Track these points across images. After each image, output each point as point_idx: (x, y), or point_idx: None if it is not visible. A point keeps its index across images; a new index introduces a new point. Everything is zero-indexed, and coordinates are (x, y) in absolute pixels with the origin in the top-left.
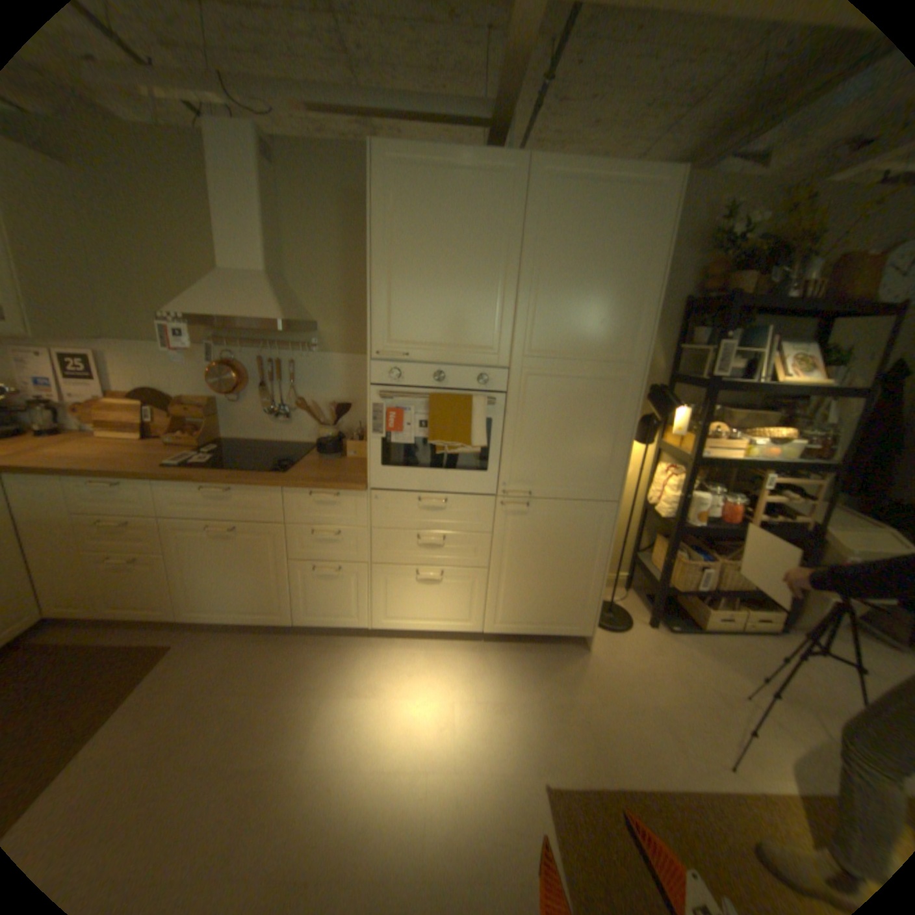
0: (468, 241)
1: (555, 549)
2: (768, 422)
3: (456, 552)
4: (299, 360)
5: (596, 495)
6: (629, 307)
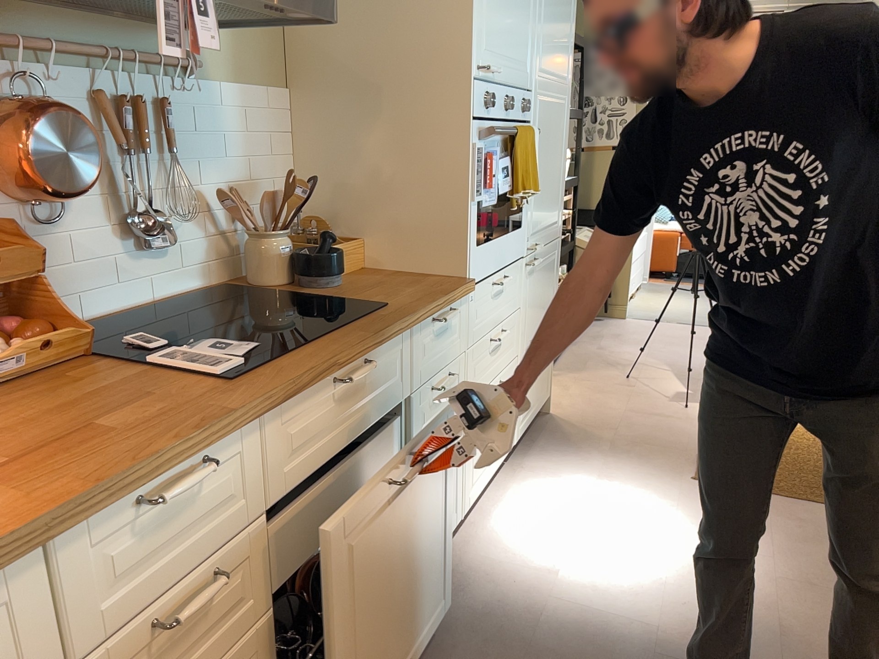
0: None
1: (543, 305)
2: None
3: (507, 346)
4: (173, 99)
5: (556, 232)
6: (569, 27)
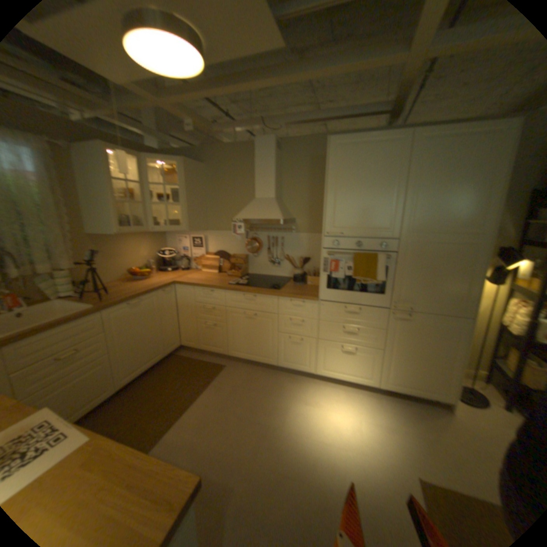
0: (377, 176)
1: (429, 345)
2: None
3: (365, 339)
4: (286, 237)
5: (458, 314)
6: (480, 201)
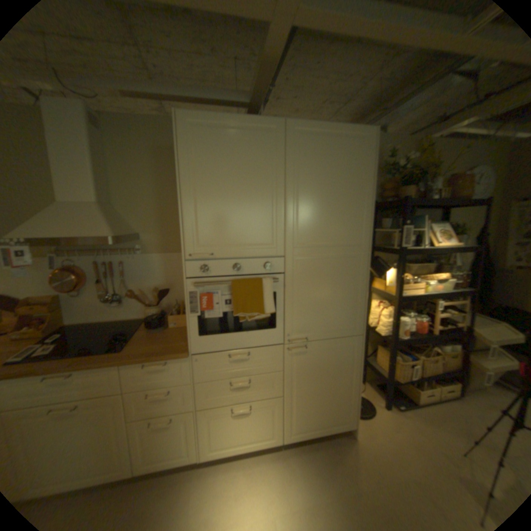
0: (250, 174)
1: (328, 374)
2: (430, 269)
3: (260, 389)
4: (128, 260)
5: (349, 333)
6: (356, 210)
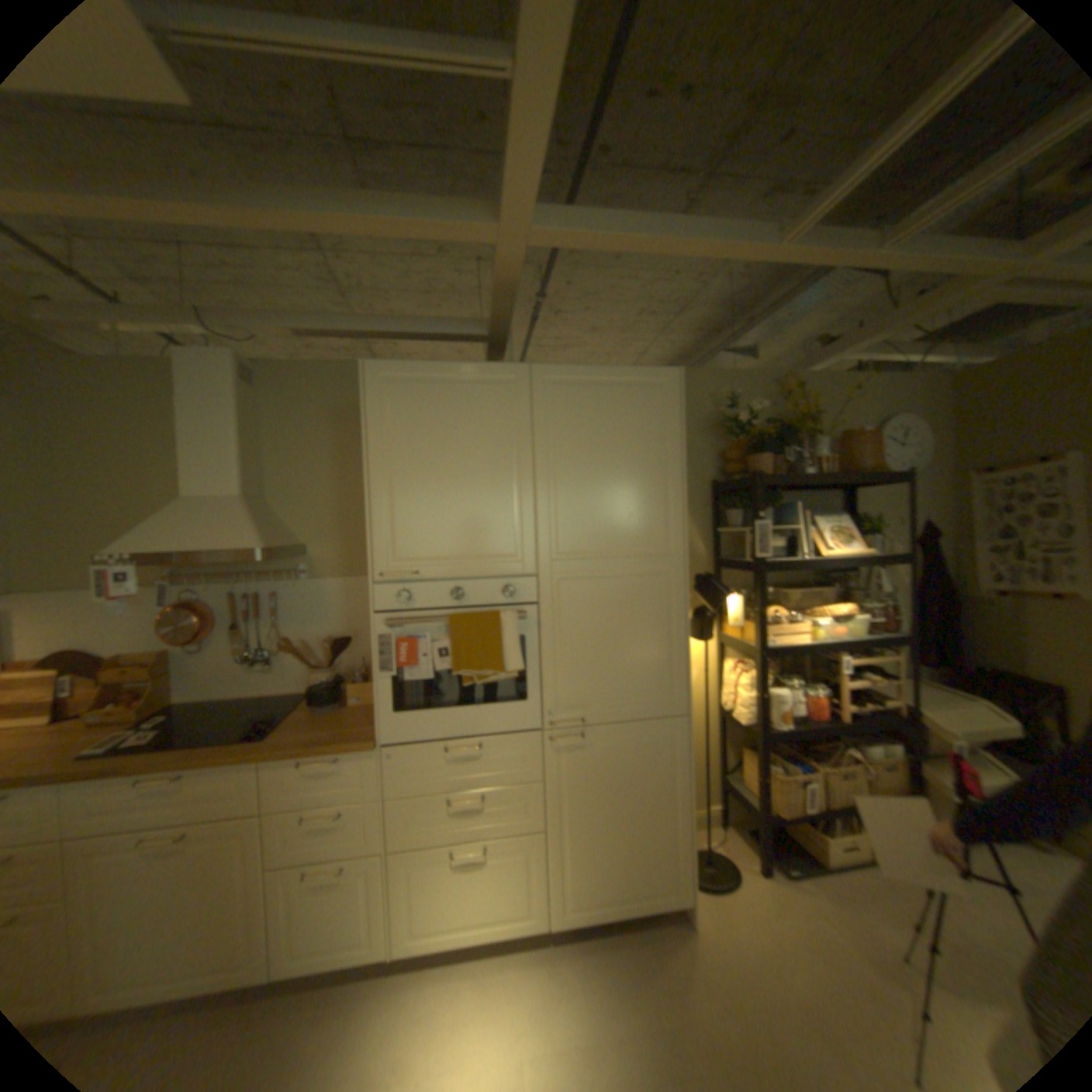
0: (477, 449)
1: (627, 790)
2: (826, 600)
3: (501, 817)
4: (285, 592)
5: (662, 712)
6: (656, 498)
